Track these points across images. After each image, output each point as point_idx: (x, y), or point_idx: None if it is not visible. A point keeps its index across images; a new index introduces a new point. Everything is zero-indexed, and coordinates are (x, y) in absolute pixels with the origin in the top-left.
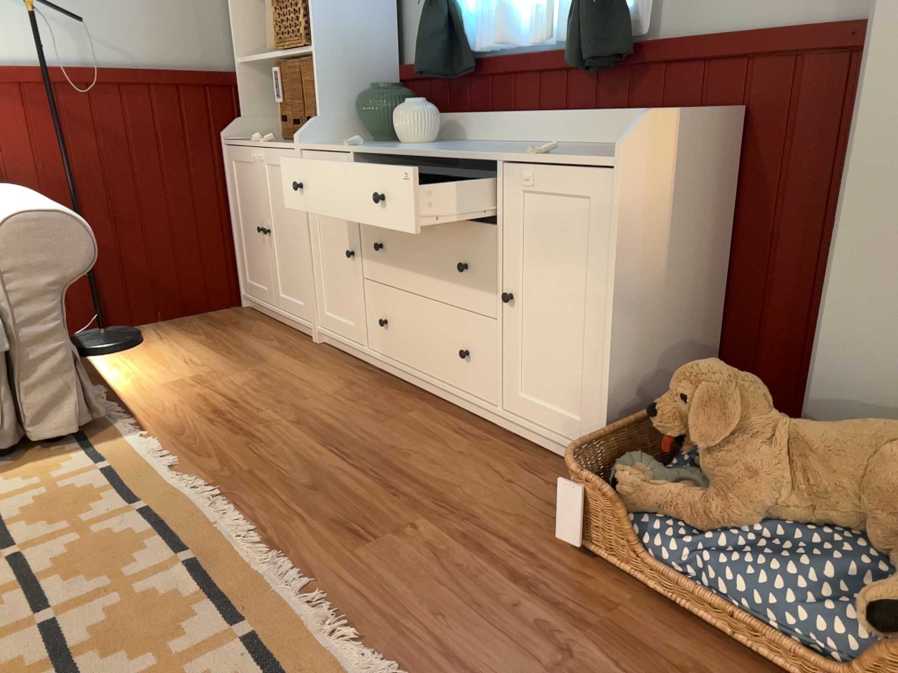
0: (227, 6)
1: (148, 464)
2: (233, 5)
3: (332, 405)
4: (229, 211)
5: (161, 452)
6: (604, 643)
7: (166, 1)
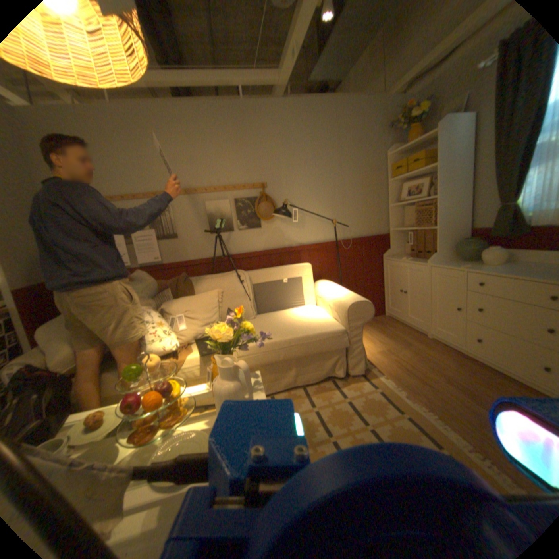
0: (387, 209)
1: (396, 394)
2: (391, 209)
3: (460, 375)
4: (383, 281)
5: (397, 389)
6: None
7: (368, 212)
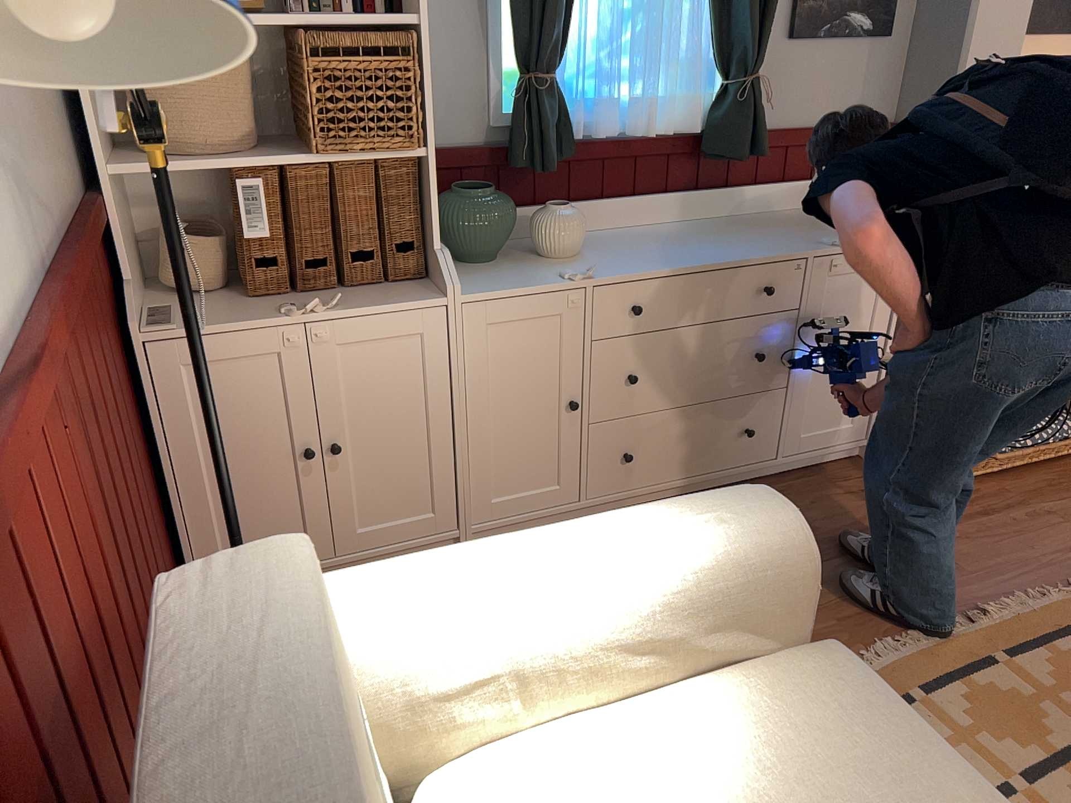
0: None
1: None
2: None
3: None
4: (156, 462)
5: None
6: (1040, 501)
7: None
